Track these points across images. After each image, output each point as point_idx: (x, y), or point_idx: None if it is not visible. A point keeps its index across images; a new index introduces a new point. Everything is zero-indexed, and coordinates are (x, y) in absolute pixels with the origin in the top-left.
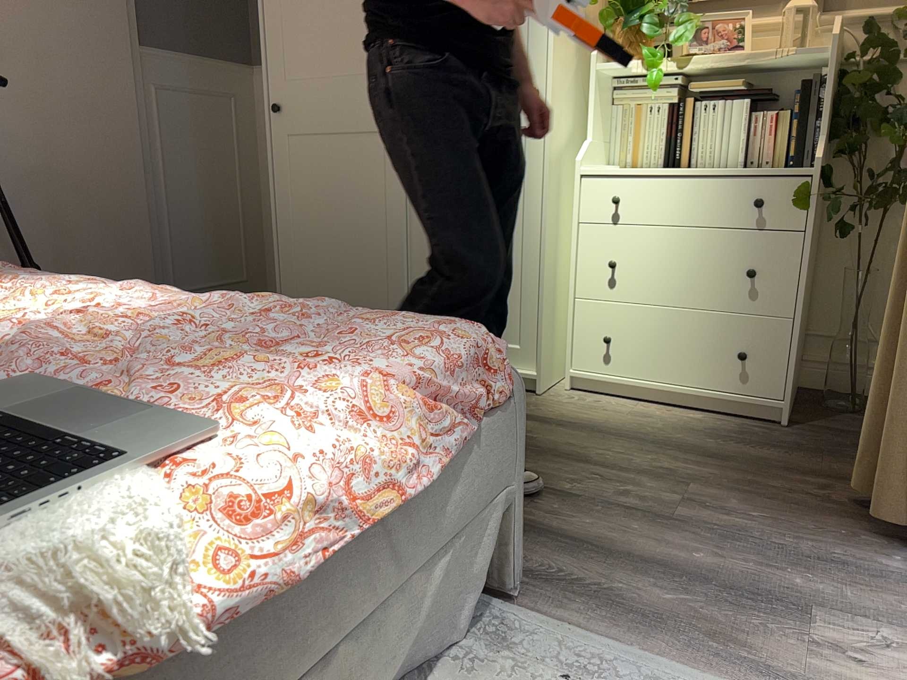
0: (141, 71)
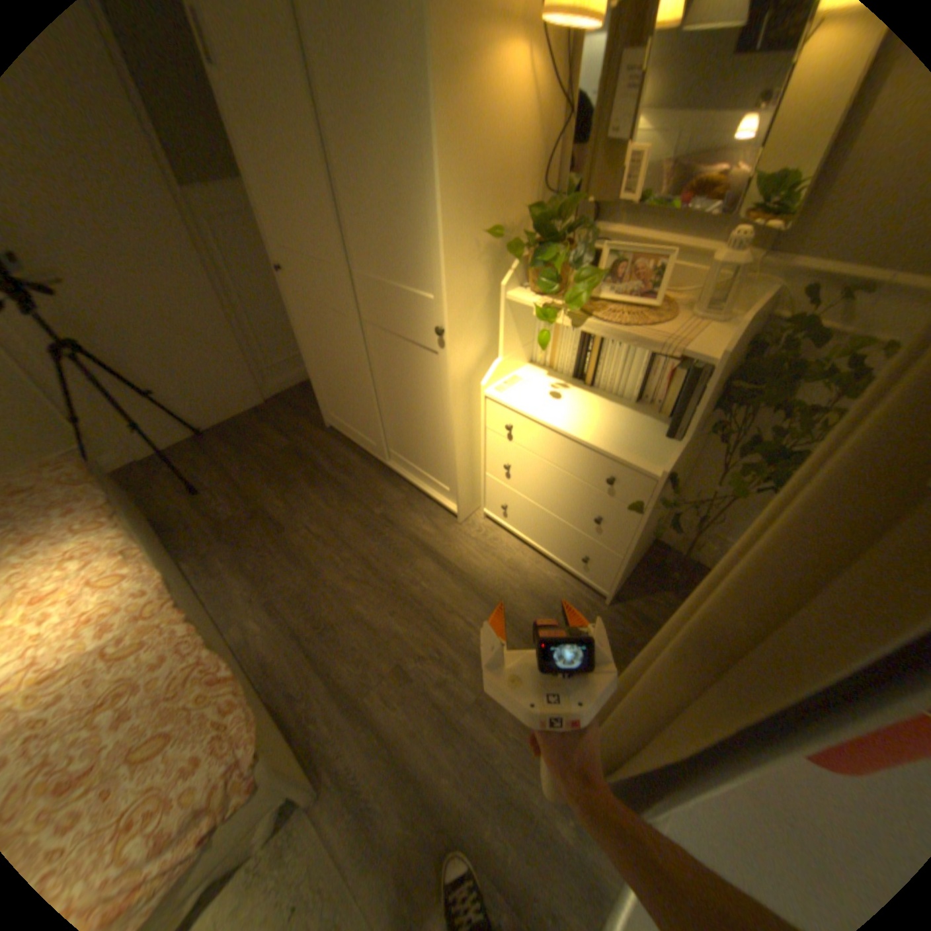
0: (184, 212)
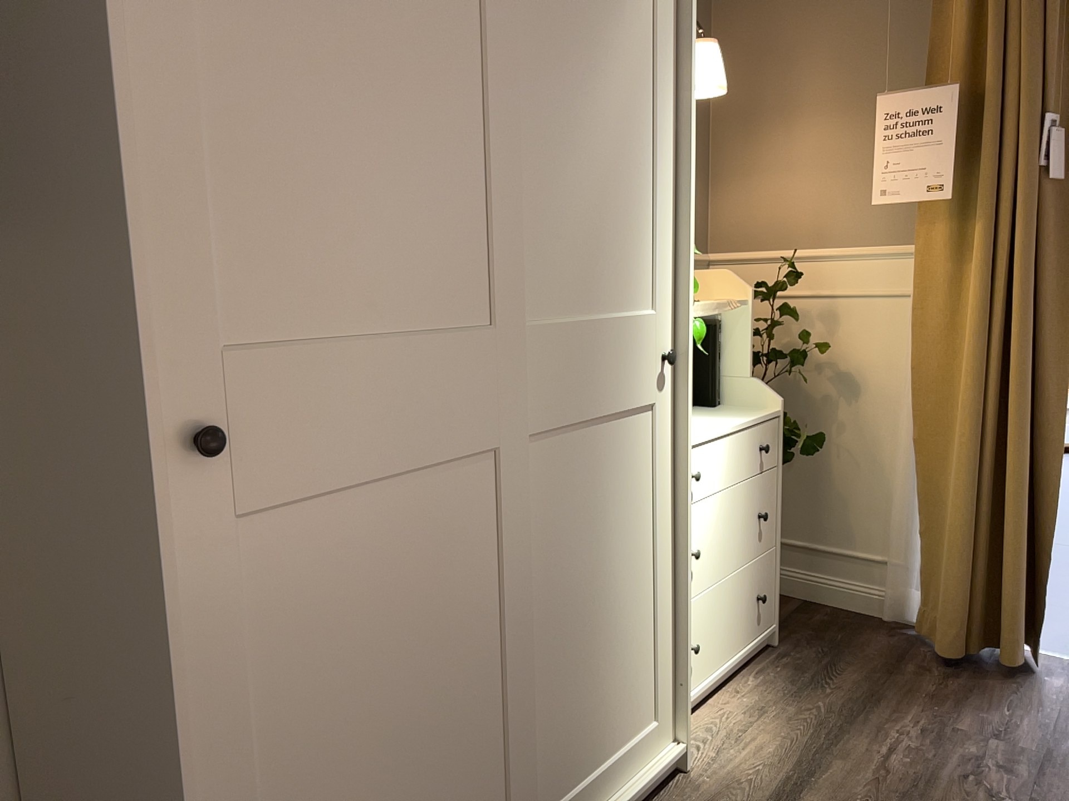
0: None
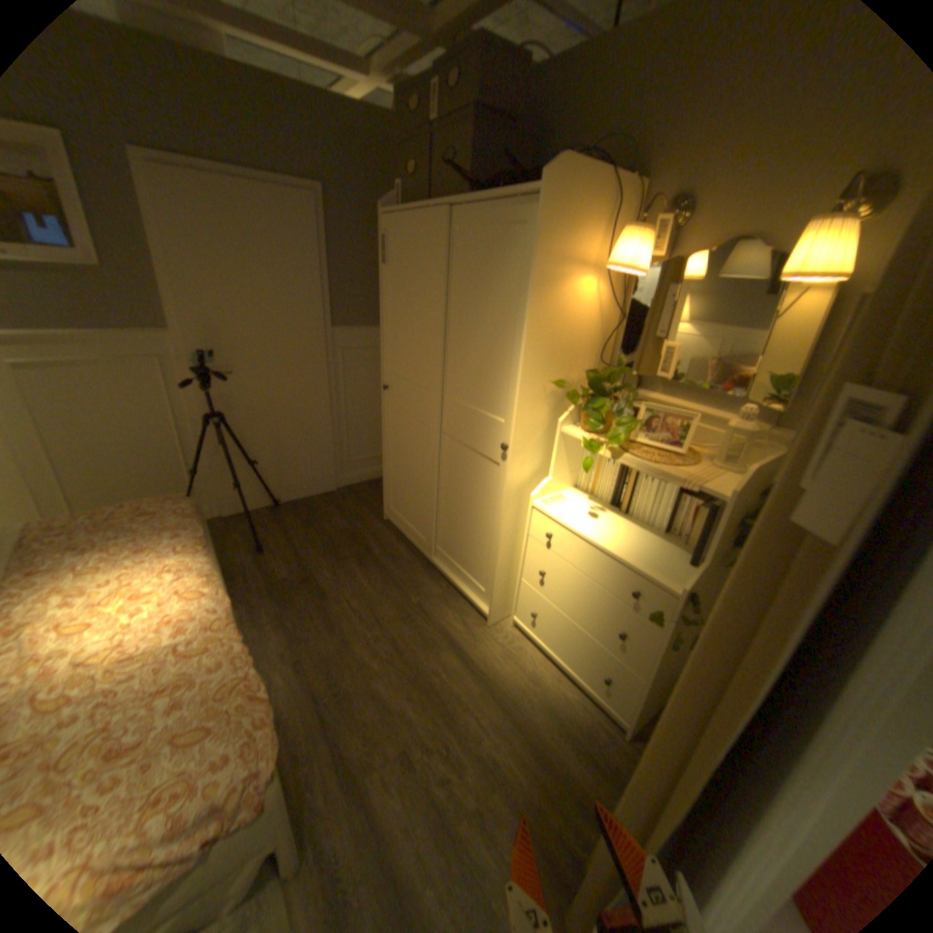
0: (330, 342)
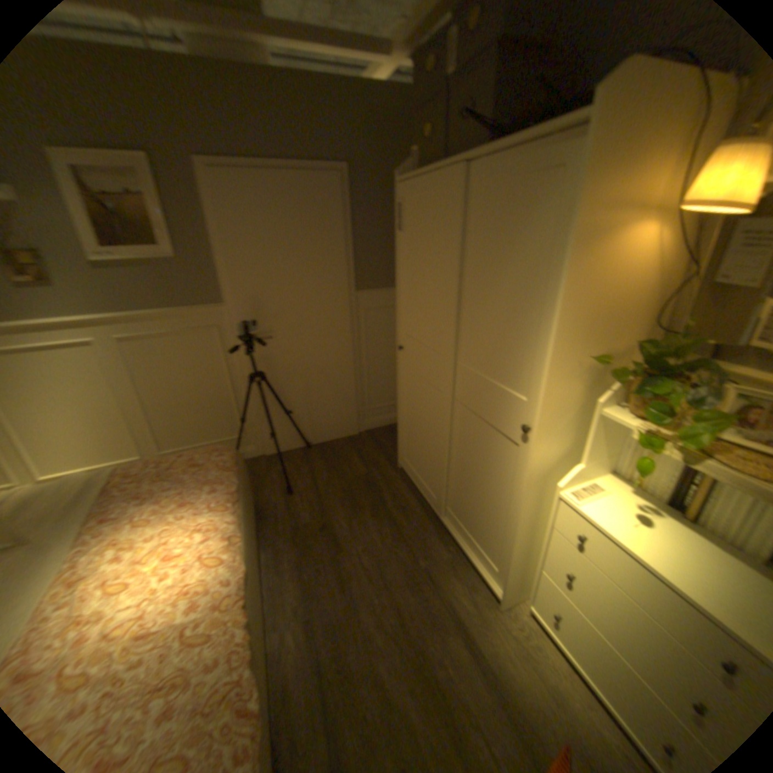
0: (352, 305)
